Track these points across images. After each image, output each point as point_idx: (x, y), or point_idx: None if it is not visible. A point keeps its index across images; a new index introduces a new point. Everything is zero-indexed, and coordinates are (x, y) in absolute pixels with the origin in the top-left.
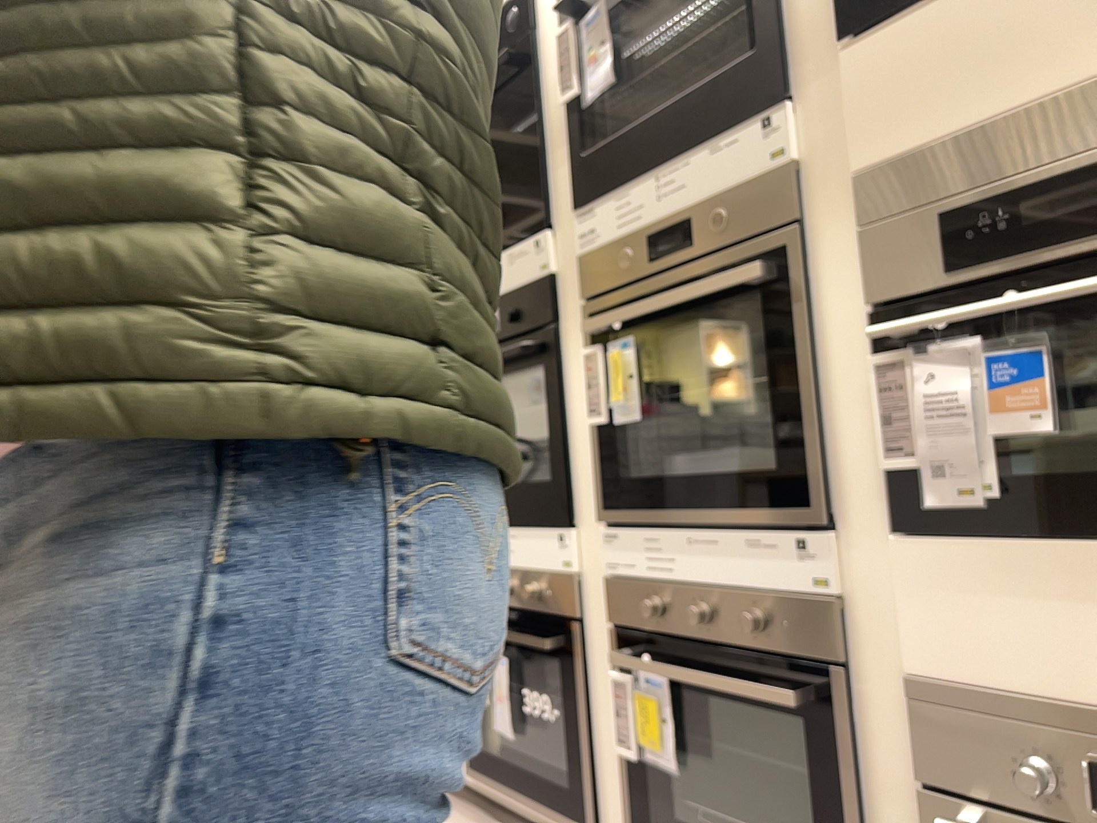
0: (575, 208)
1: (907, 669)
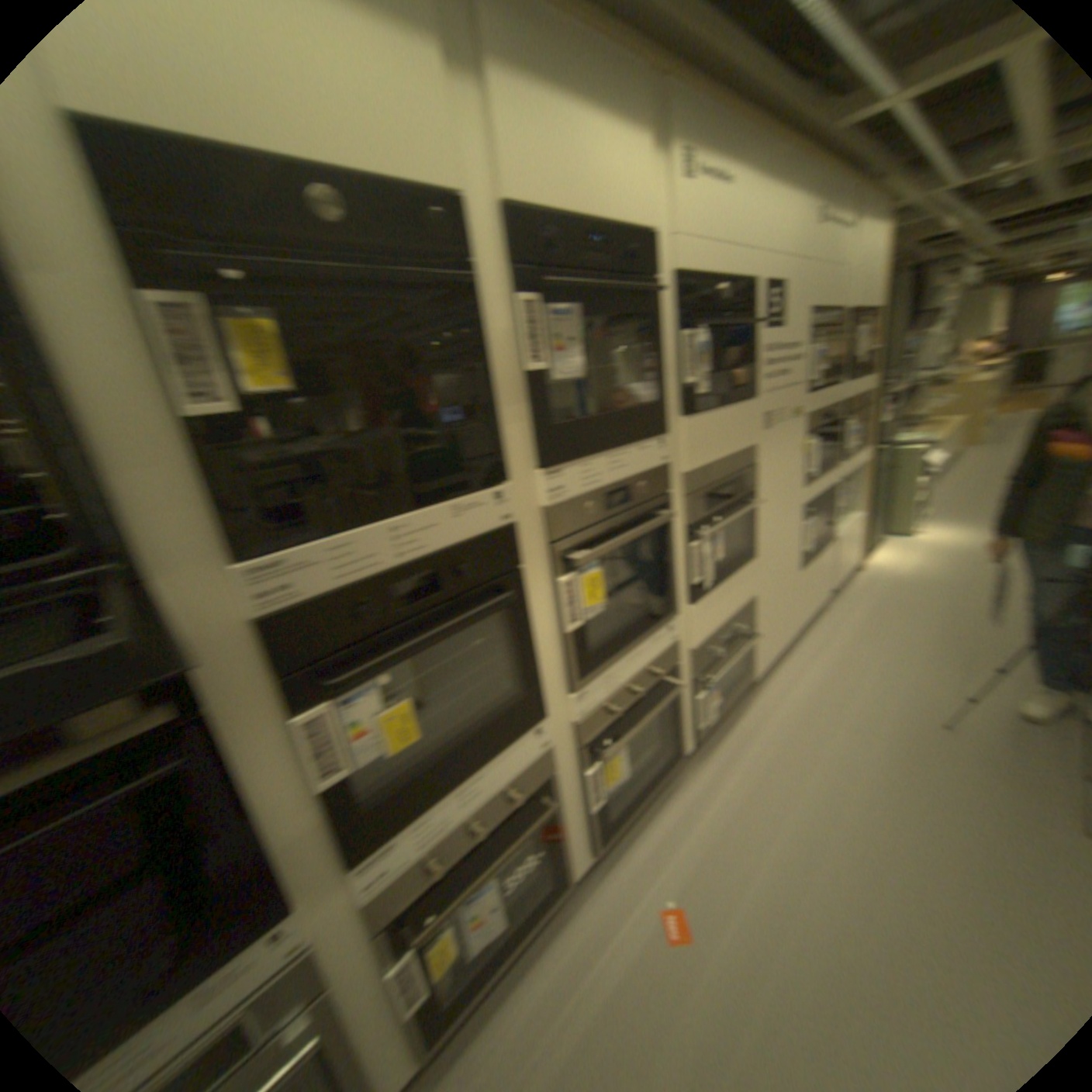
0: (542, 468)
1: (690, 652)
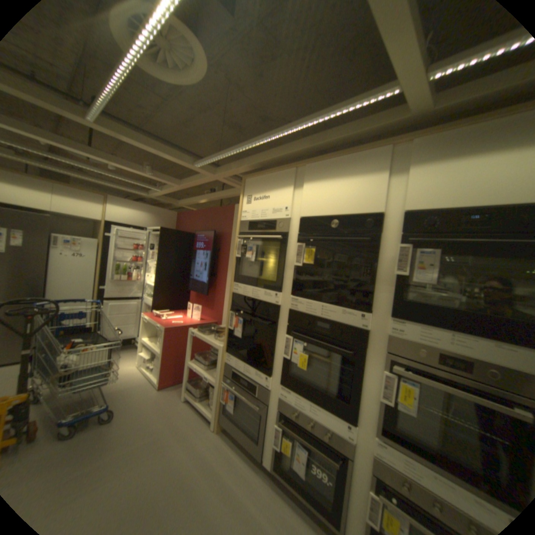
0: (392, 316)
1: None
